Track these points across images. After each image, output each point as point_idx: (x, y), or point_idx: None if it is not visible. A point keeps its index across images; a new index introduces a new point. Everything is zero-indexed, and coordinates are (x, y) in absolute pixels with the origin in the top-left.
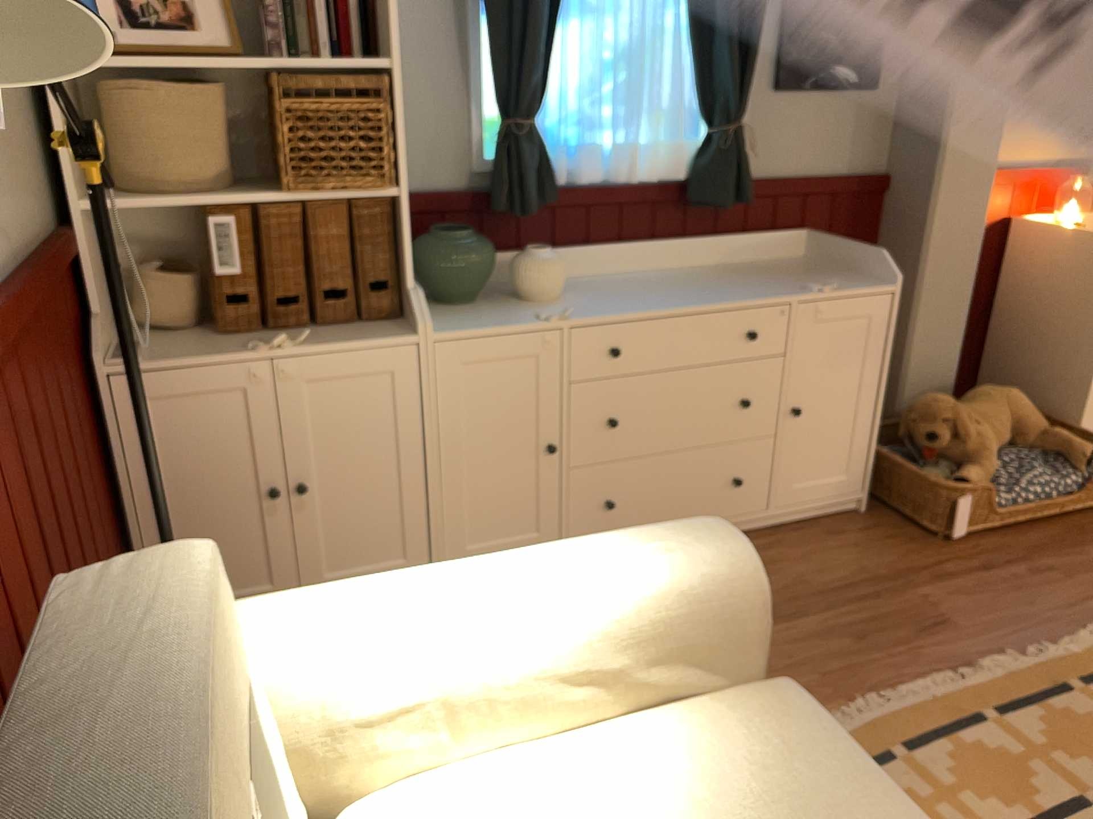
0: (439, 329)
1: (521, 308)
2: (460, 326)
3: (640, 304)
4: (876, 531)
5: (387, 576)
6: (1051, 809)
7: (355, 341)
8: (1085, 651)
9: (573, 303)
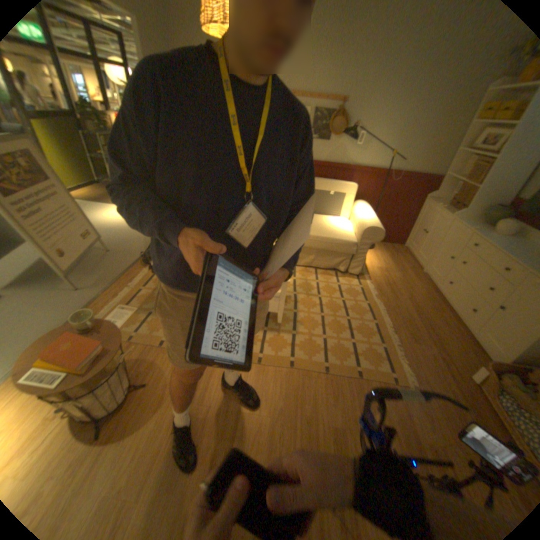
0: (460, 218)
1: (486, 229)
2: (463, 220)
3: (498, 242)
4: (480, 367)
5: (371, 211)
6: (349, 312)
7: (449, 212)
8: (400, 362)
9: (497, 236)
